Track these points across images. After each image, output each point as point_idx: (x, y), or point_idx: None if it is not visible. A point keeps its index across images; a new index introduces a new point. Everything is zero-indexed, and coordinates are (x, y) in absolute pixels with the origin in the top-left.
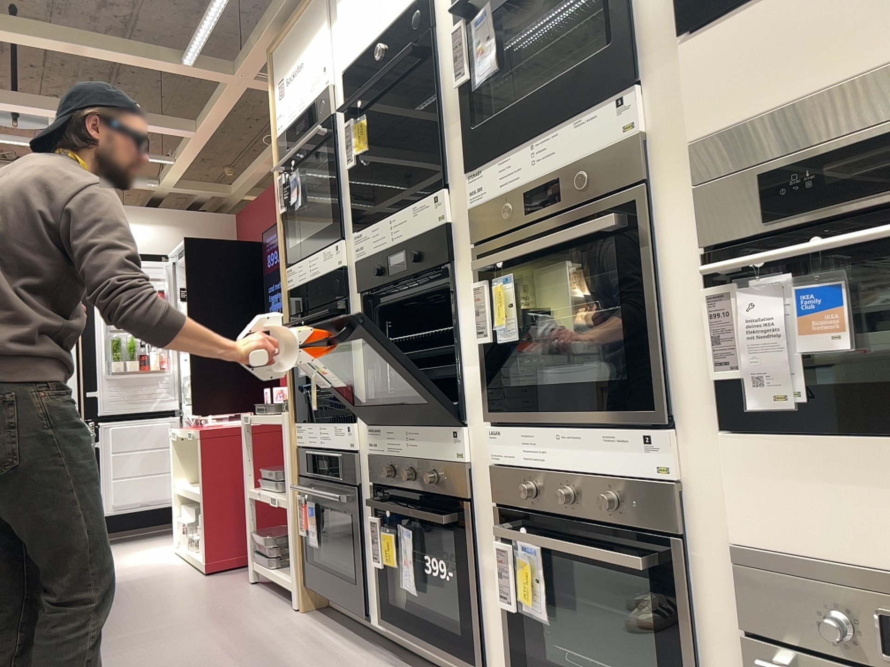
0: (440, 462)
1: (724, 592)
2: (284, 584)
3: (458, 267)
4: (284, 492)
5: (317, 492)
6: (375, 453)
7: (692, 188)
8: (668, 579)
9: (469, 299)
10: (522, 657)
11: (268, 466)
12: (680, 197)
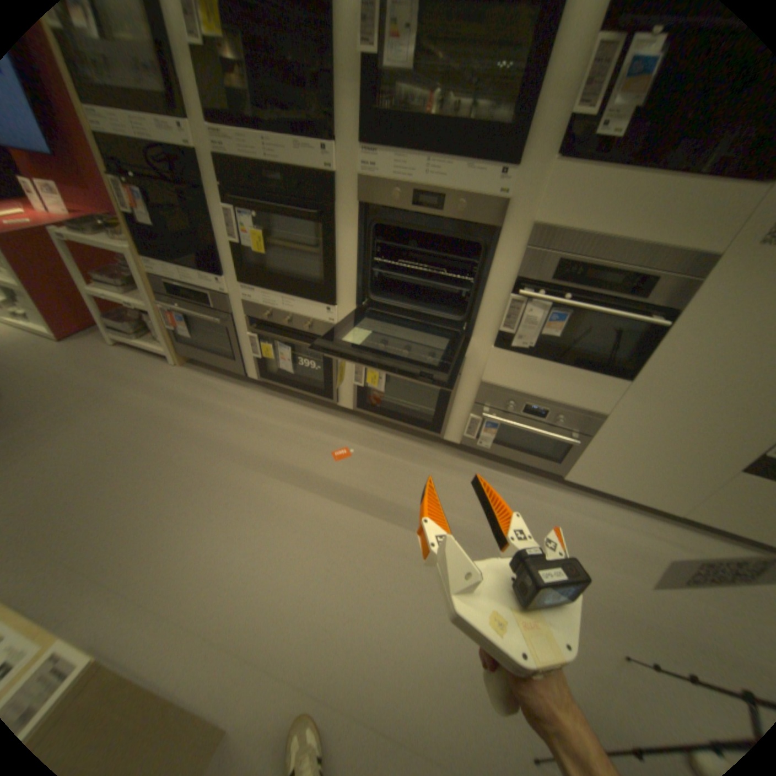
0: (314, 320)
1: (469, 391)
2: (154, 353)
3: (339, 210)
4: (128, 296)
5: (183, 309)
6: (251, 302)
7: (523, 244)
8: (451, 388)
9: (348, 237)
10: (358, 397)
11: (93, 271)
12: (514, 245)
